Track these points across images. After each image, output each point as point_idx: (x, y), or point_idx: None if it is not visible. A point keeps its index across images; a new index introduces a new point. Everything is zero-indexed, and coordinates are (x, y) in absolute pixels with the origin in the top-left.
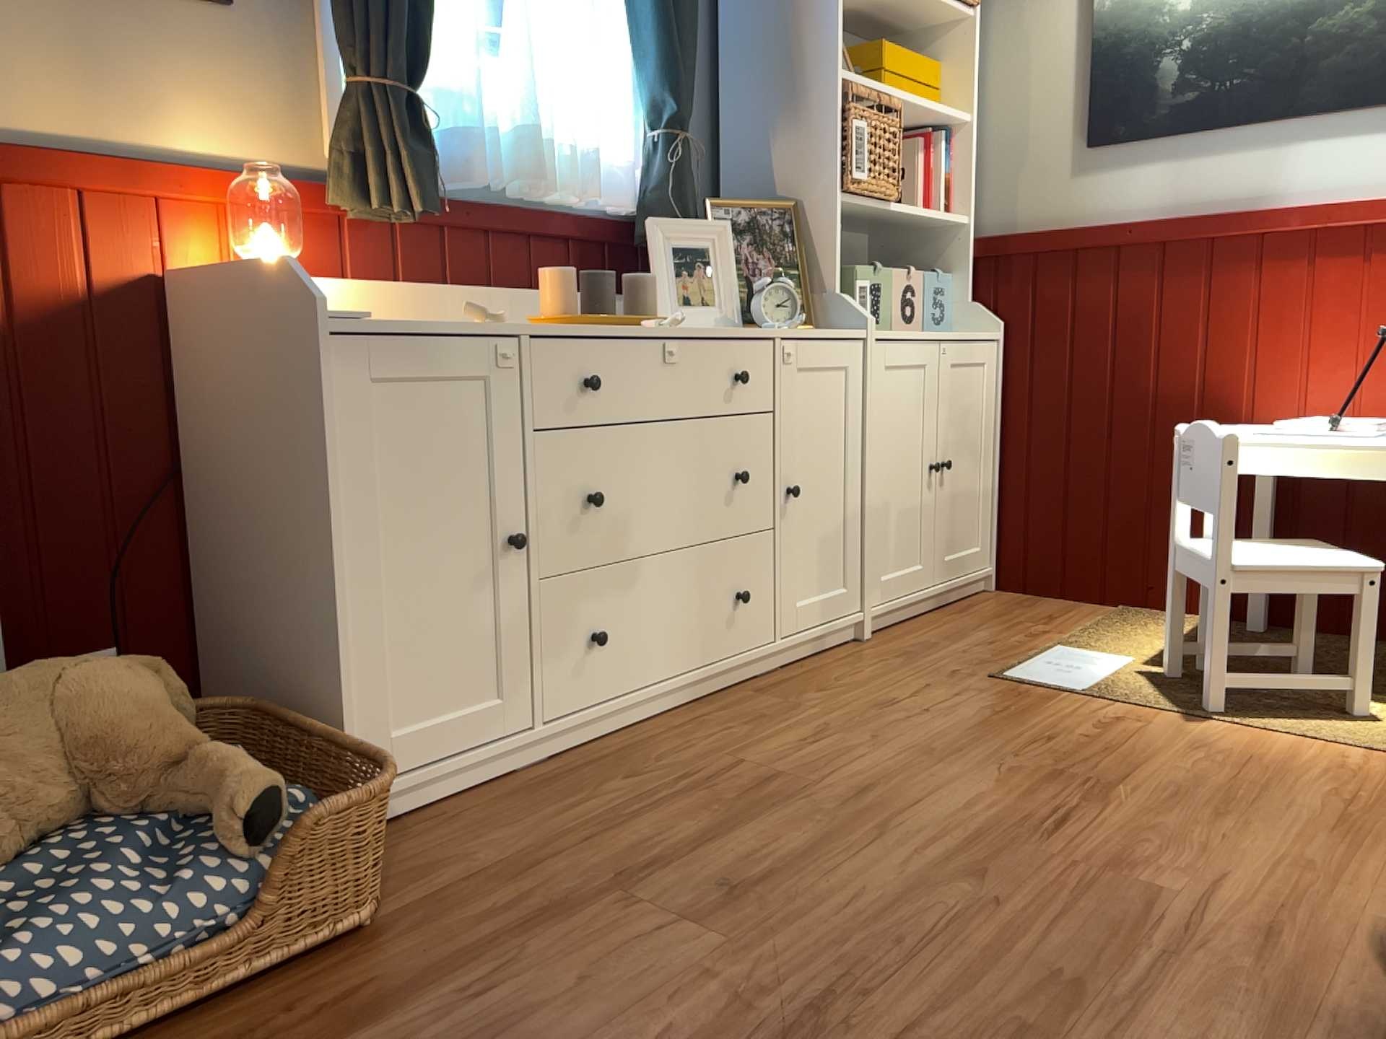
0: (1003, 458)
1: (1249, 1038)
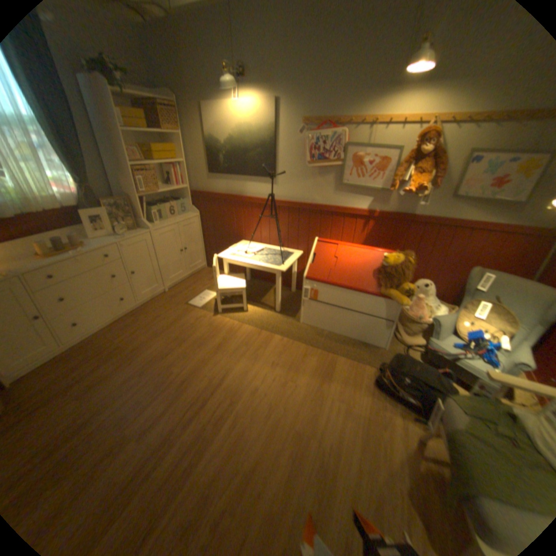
0: (204, 241)
1: (161, 409)
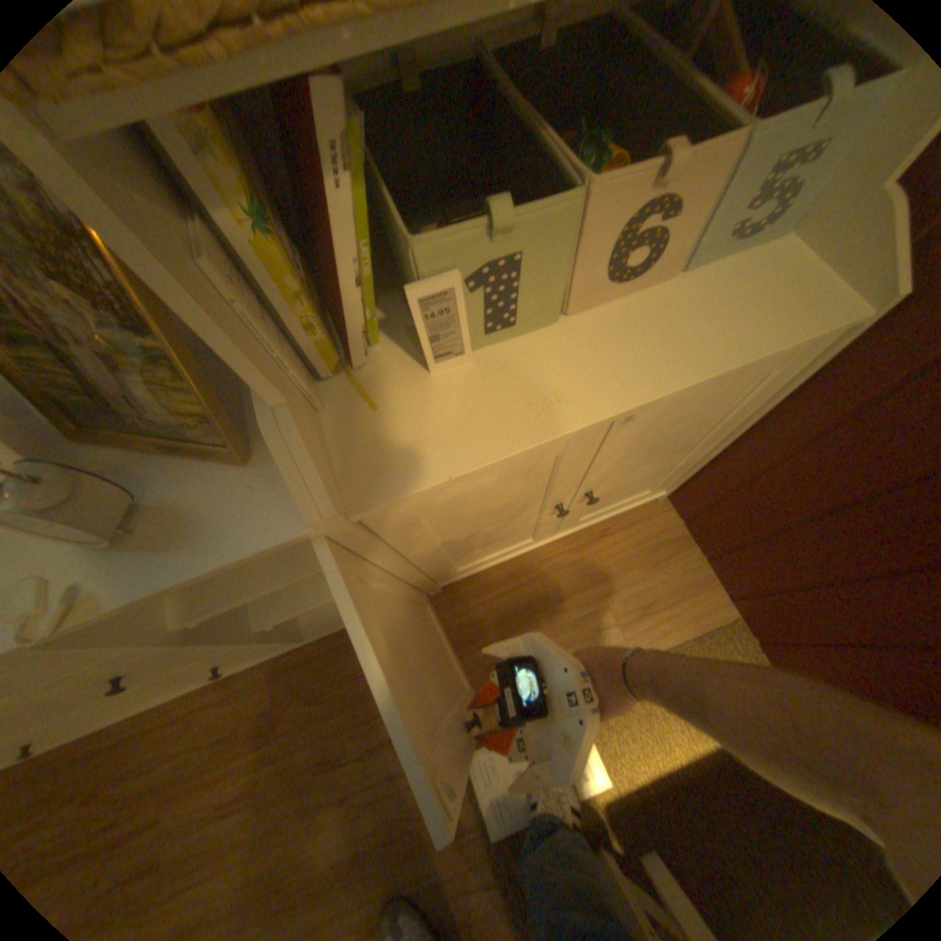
0: (742, 443)
1: None
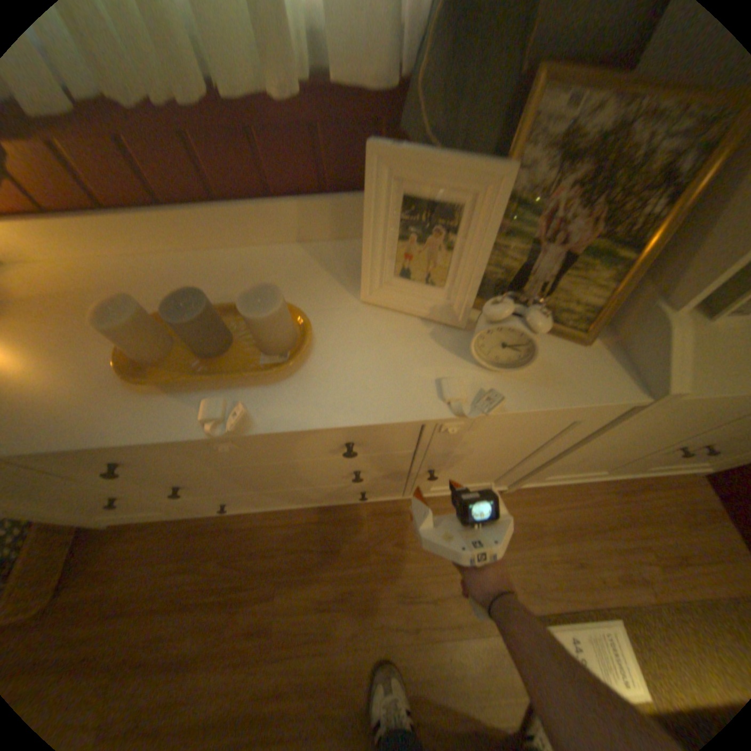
0: None
1: None
